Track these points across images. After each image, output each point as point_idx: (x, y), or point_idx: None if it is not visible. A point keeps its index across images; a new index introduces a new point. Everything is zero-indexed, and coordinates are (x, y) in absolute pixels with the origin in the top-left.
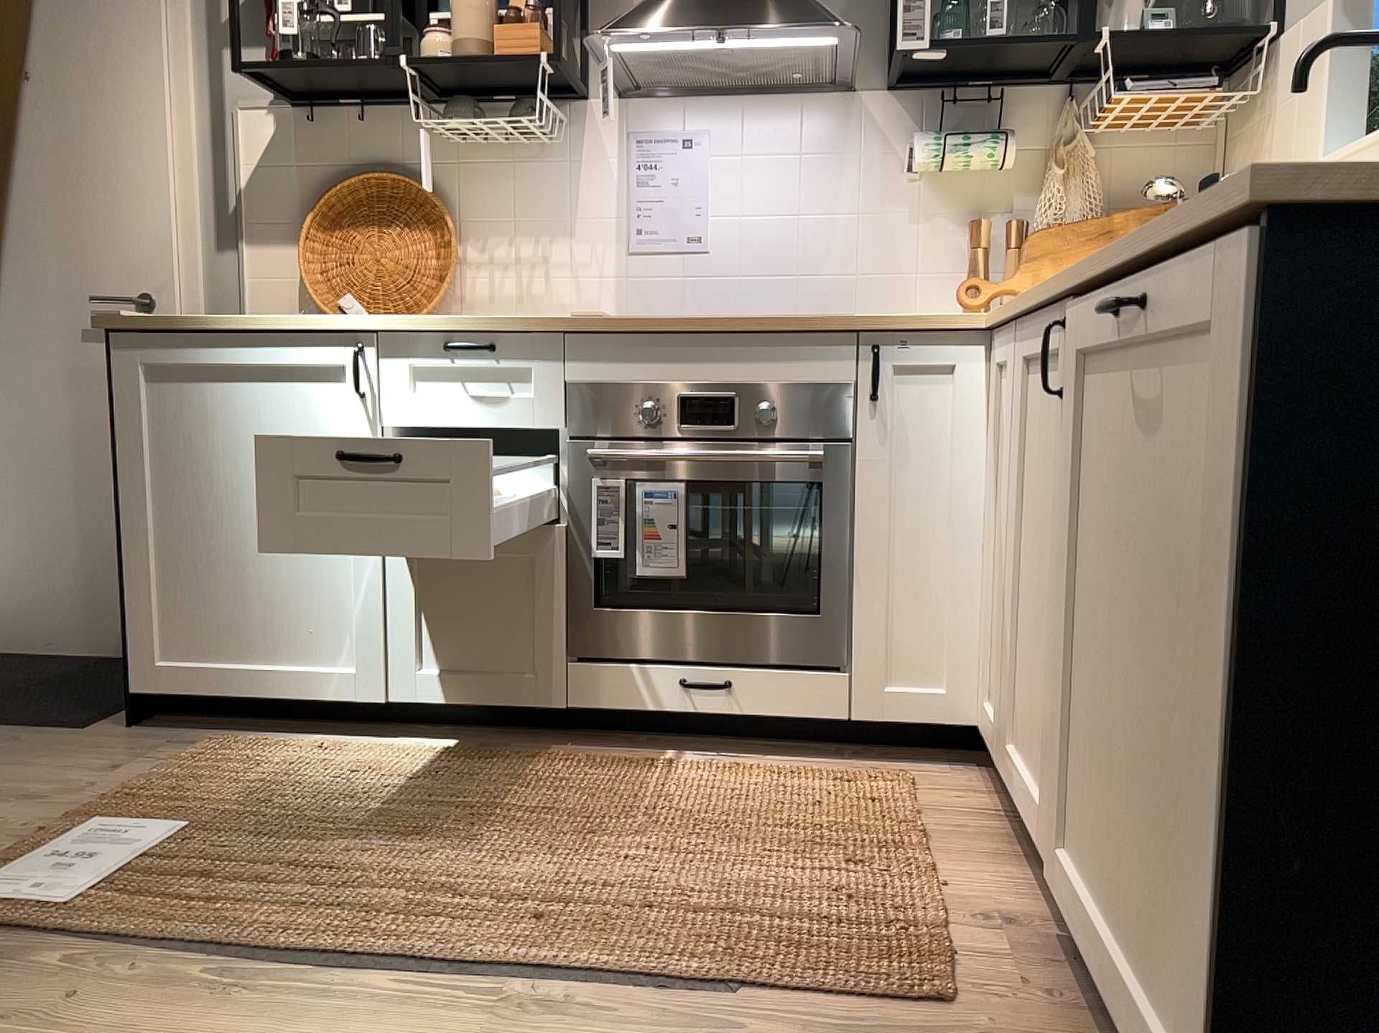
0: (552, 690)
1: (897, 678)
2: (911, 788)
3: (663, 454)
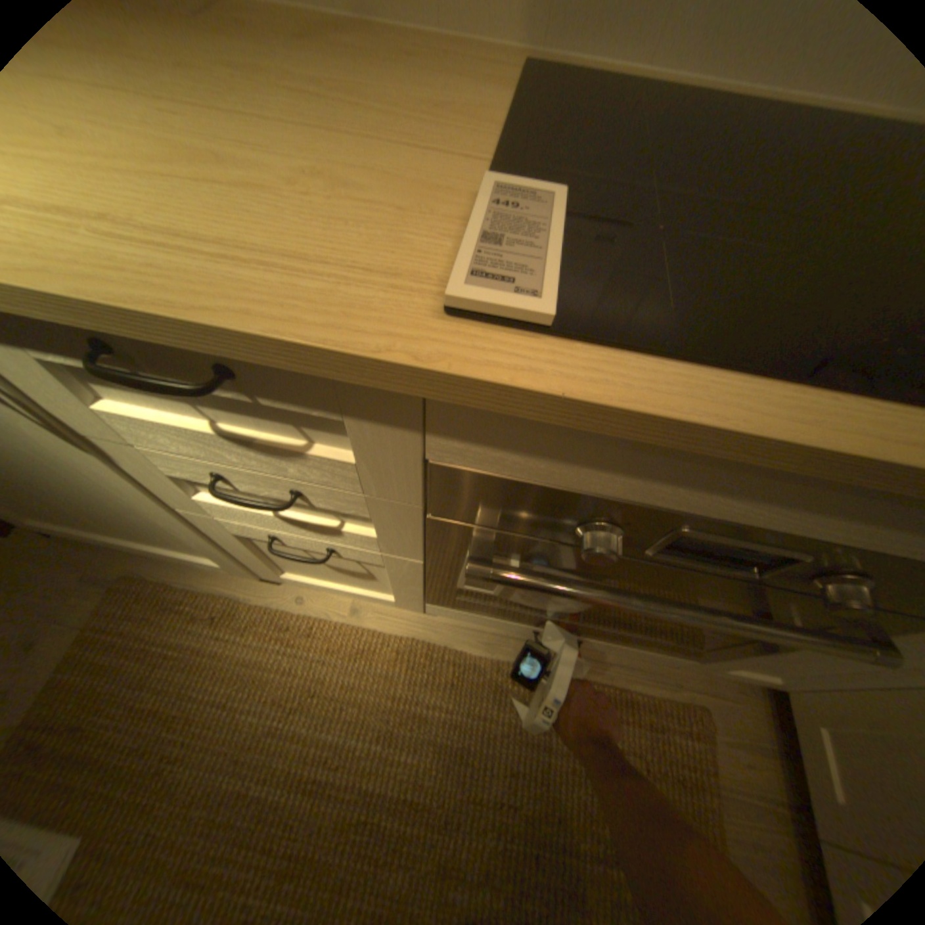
0: (411, 605)
1: (742, 667)
2: (712, 750)
3: (607, 603)
